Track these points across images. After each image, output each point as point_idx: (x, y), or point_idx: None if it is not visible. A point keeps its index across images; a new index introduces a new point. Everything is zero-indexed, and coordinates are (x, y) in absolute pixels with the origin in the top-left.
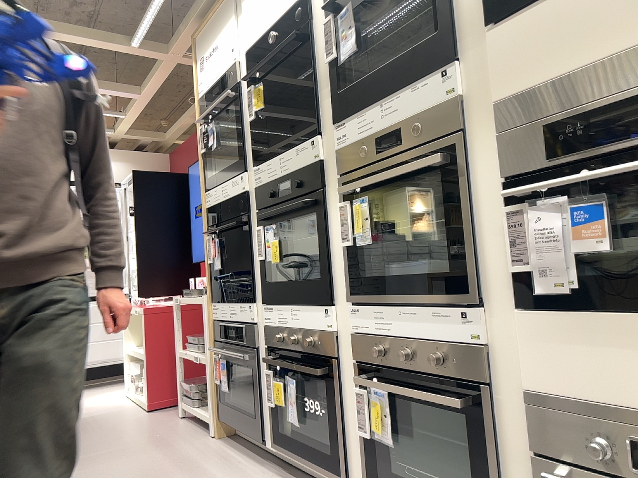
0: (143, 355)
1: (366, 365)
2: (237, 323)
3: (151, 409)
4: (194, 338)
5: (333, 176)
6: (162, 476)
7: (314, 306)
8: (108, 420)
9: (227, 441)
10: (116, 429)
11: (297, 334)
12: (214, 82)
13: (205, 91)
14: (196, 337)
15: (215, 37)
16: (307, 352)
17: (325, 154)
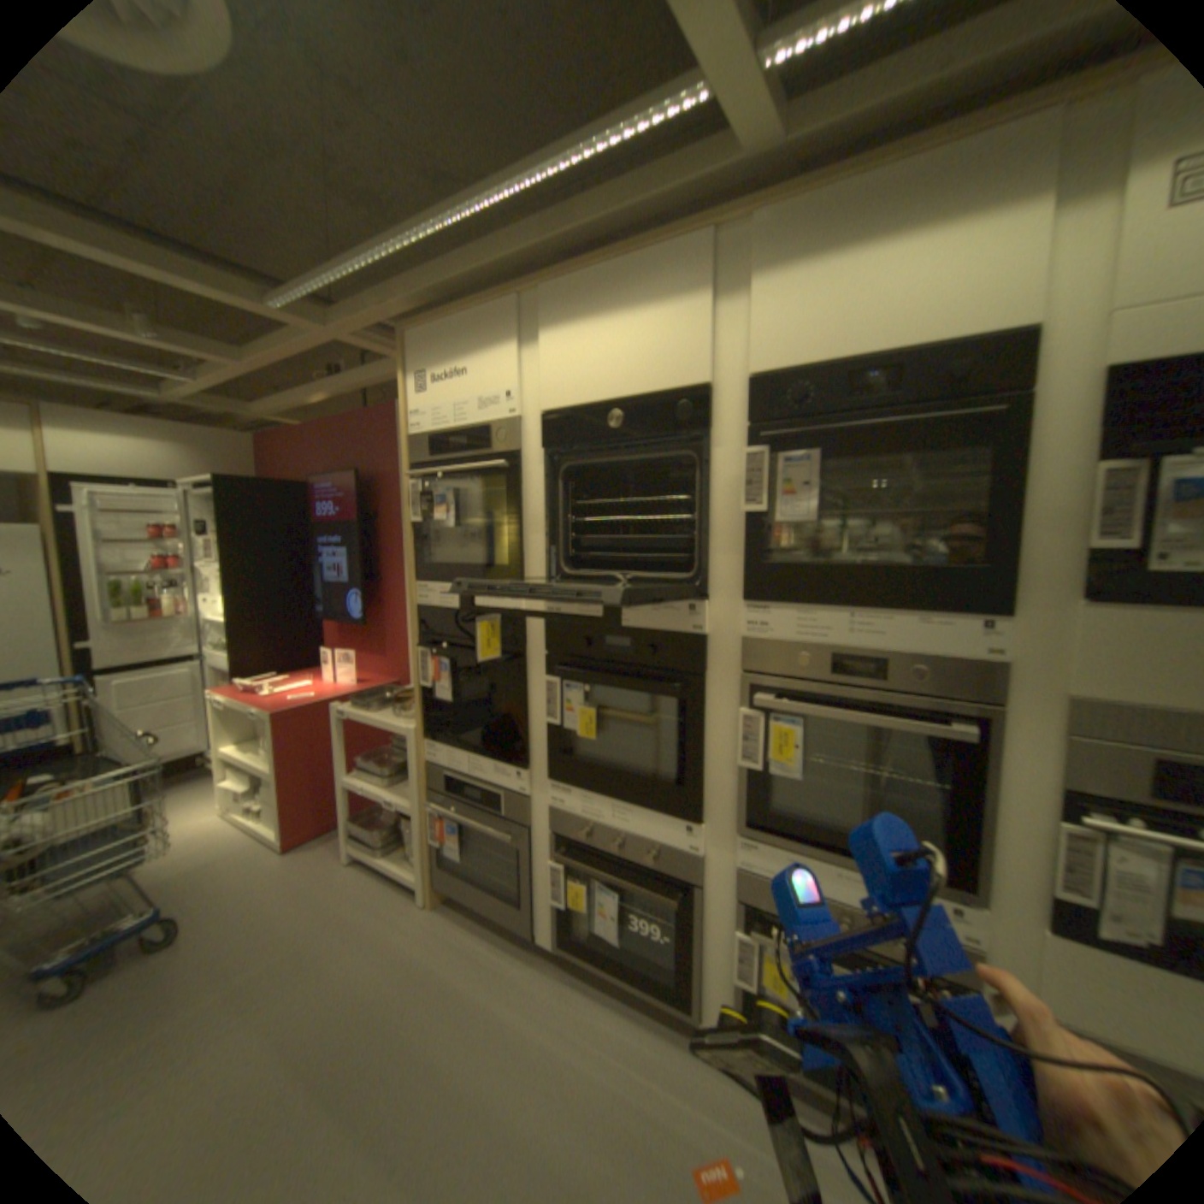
0: (265, 777)
1: (759, 912)
2: (486, 787)
3: (285, 855)
4: (364, 763)
5: (725, 667)
6: (392, 1018)
7: (662, 816)
8: (217, 886)
9: (448, 918)
10: (247, 909)
11: (620, 838)
12: (455, 426)
13: (427, 431)
14: (373, 766)
15: (461, 354)
16: (641, 866)
17: (712, 631)
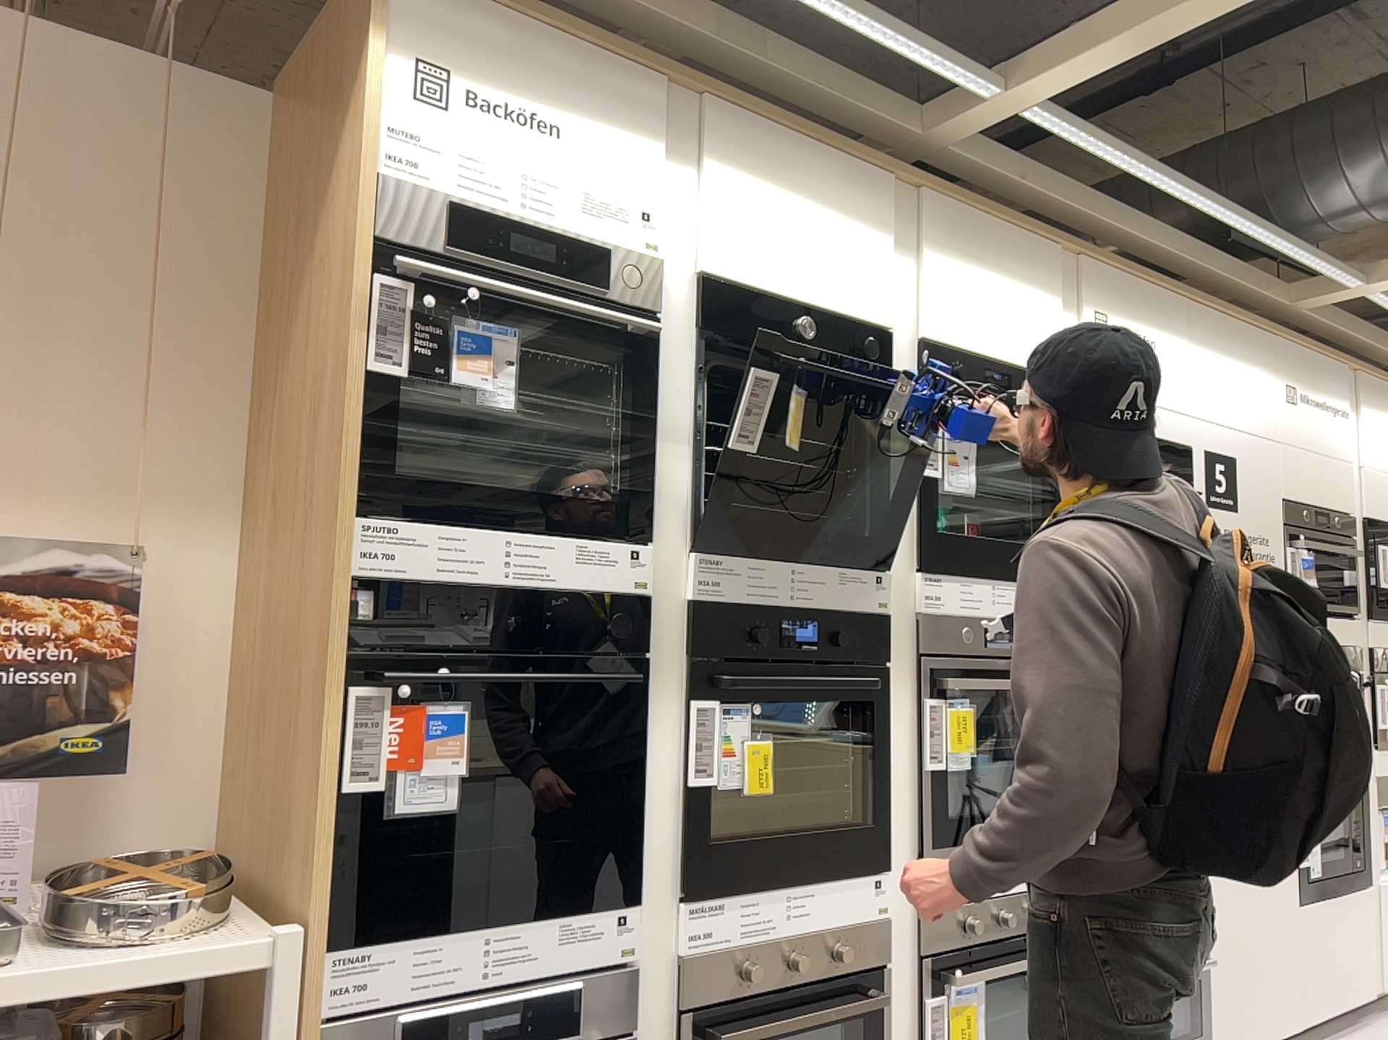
0: None
1: (939, 953)
2: (537, 982)
3: None
4: None
5: (903, 651)
6: None
7: (847, 877)
8: None
9: None
10: None
11: (795, 946)
12: (529, 213)
13: (451, 190)
14: None
15: (559, 101)
16: (823, 974)
17: (891, 609)
